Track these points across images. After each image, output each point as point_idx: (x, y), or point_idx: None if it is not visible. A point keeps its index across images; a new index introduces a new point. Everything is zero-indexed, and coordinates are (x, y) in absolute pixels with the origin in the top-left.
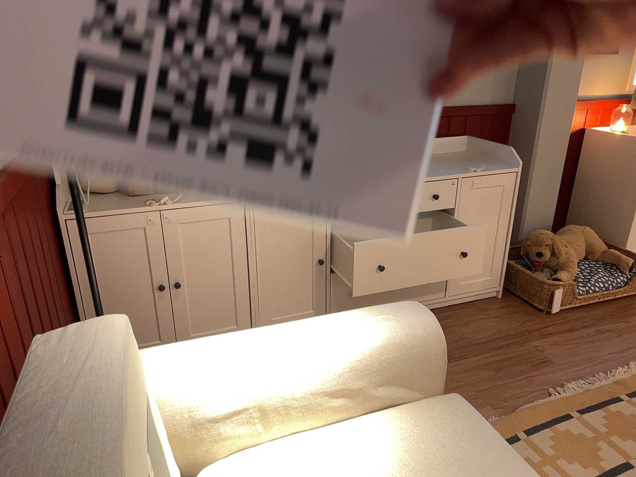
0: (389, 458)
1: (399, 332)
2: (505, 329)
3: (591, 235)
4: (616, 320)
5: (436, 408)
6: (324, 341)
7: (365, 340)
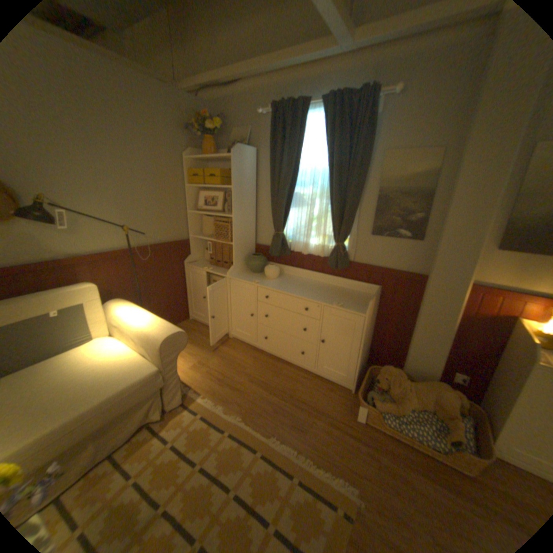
0: (113, 363)
1: (154, 334)
2: (320, 405)
3: (446, 399)
4: (402, 465)
5: (145, 366)
6: (141, 323)
7: (146, 330)
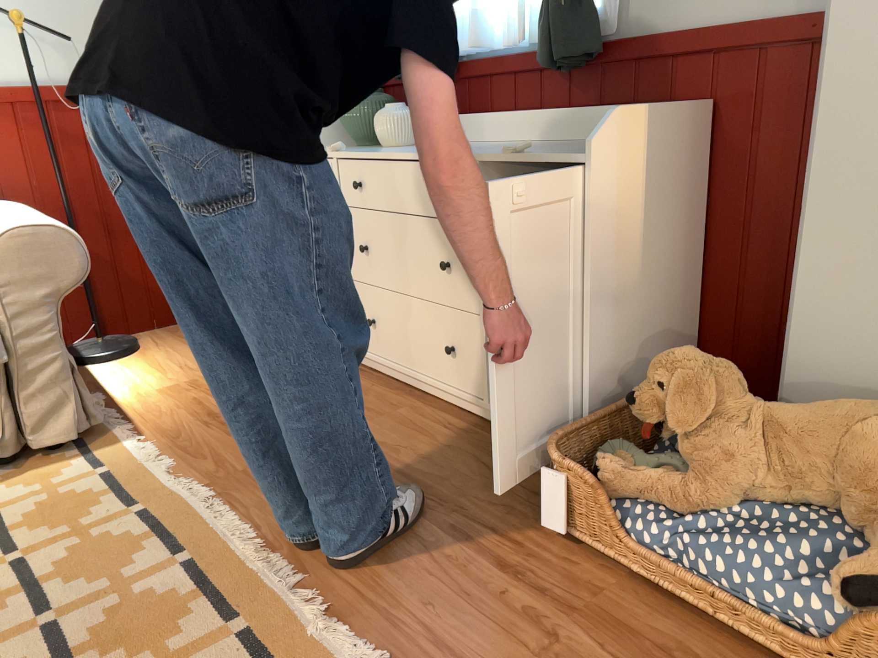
0: None
1: None
2: (453, 484)
3: None
4: None
5: None
6: None
7: None
